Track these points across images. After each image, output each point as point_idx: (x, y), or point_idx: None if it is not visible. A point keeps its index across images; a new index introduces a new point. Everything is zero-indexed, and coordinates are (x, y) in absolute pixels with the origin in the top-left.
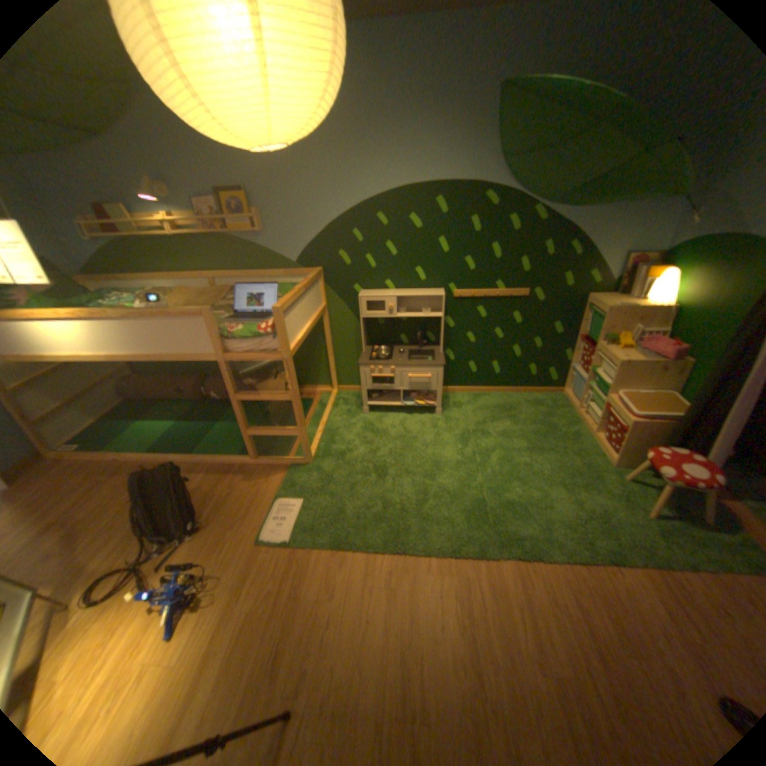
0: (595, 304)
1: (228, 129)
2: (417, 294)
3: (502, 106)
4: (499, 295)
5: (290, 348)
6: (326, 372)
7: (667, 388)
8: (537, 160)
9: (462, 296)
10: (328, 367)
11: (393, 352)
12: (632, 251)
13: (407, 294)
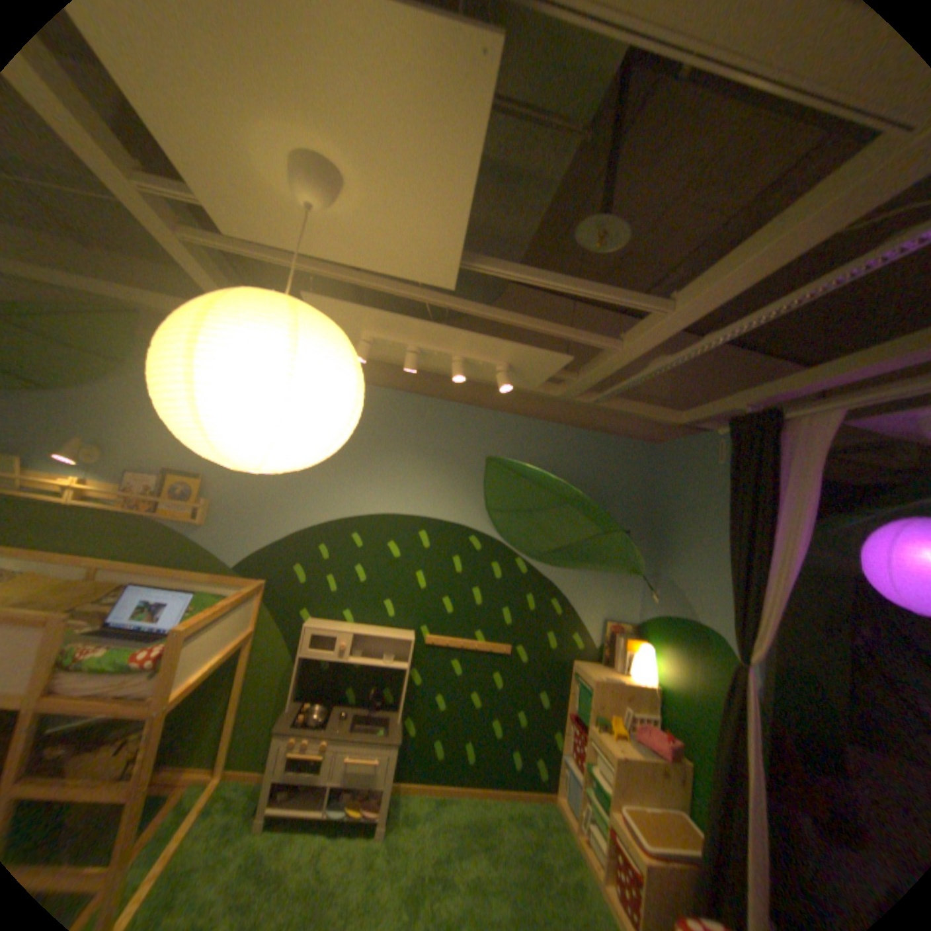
0: (582, 676)
1: (220, 451)
2: (381, 634)
3: (487, 473)
4: (479, 650)
5: (171, 698)
6: (213, 742)
7: (674, 806)
8: (516, 520)
9: (436, 645)
10: (219, 733)
11: (330, 717)
12: (608, 620)
13: (369, 633)
